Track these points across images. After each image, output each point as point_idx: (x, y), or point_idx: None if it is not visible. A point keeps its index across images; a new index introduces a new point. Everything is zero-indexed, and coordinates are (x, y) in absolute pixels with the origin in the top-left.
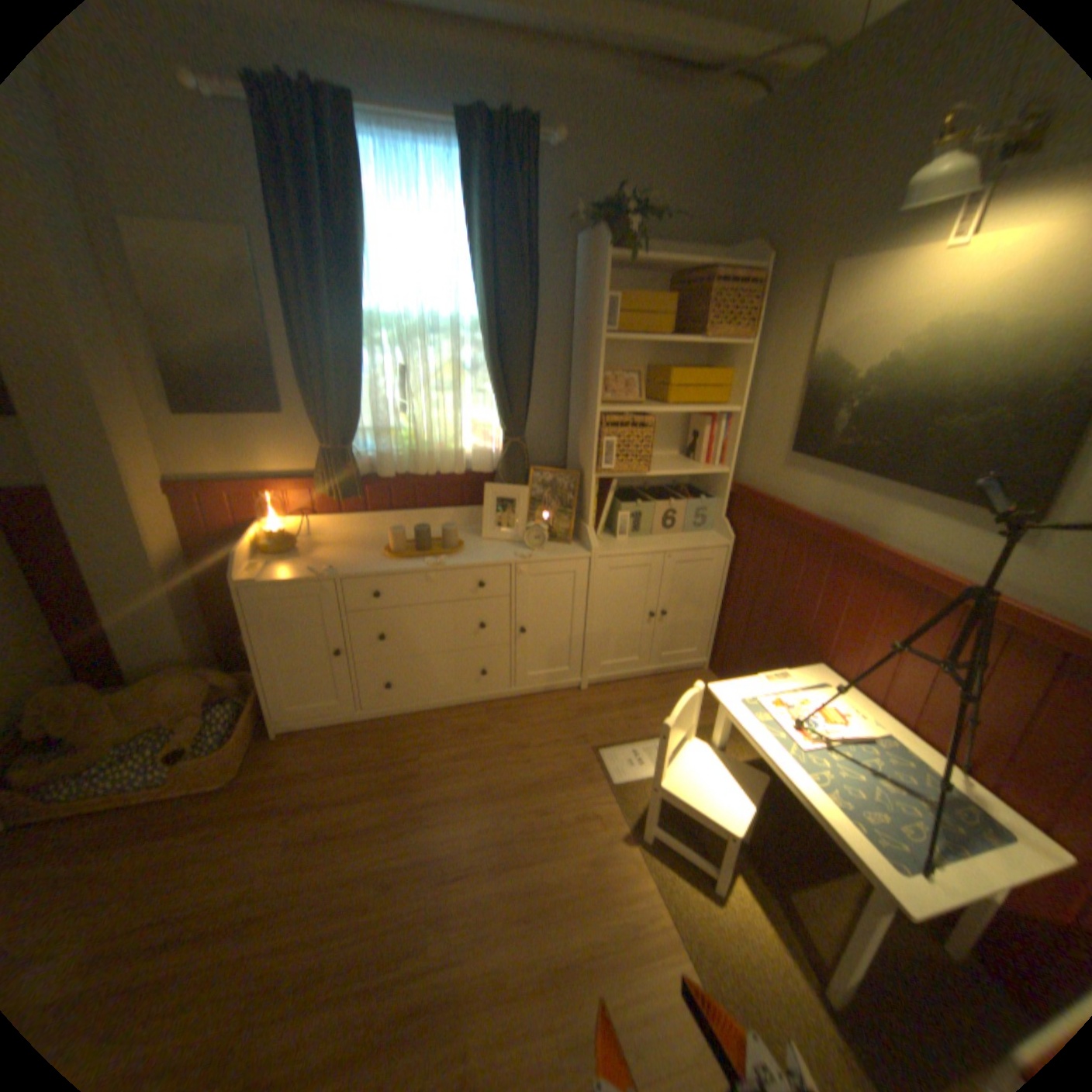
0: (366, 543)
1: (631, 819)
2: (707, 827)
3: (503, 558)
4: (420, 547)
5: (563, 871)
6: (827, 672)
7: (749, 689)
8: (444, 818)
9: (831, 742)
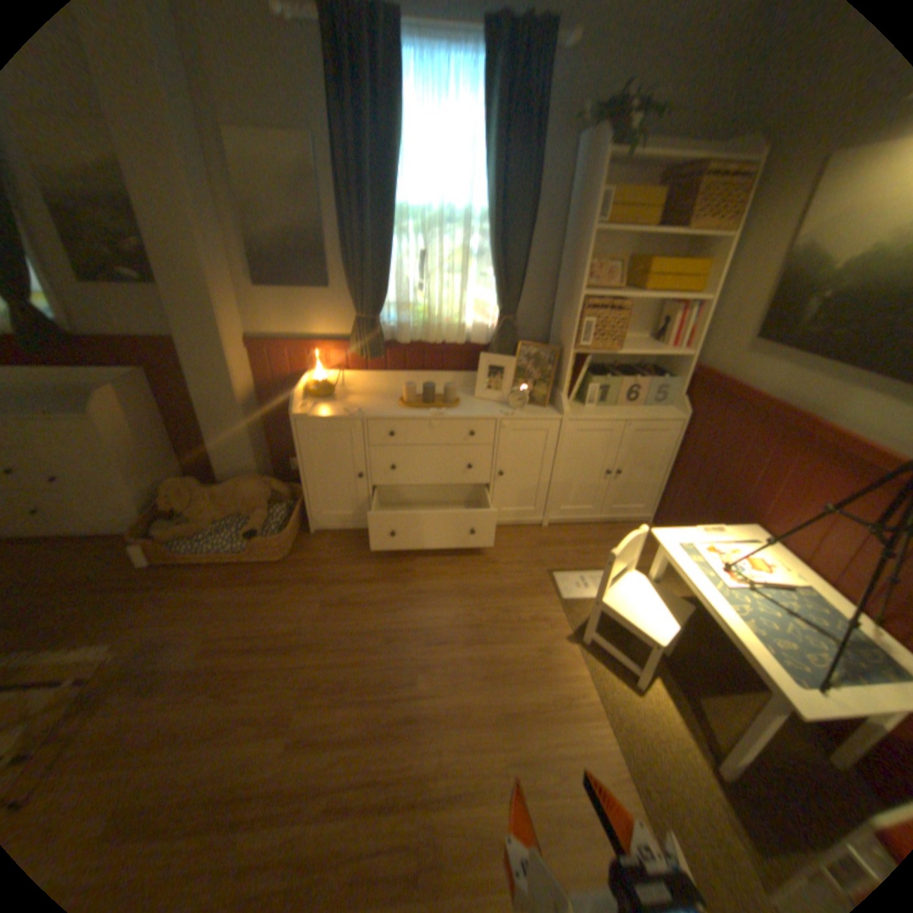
0: (384, 395)
1: (574, 625)
2: (636, 635)
3: (489, 414)
4: (425, 401)
5: (517, 652)
6: (760, 532)
7: (686, 537)
8: (431, 603)
9: (754, 584)
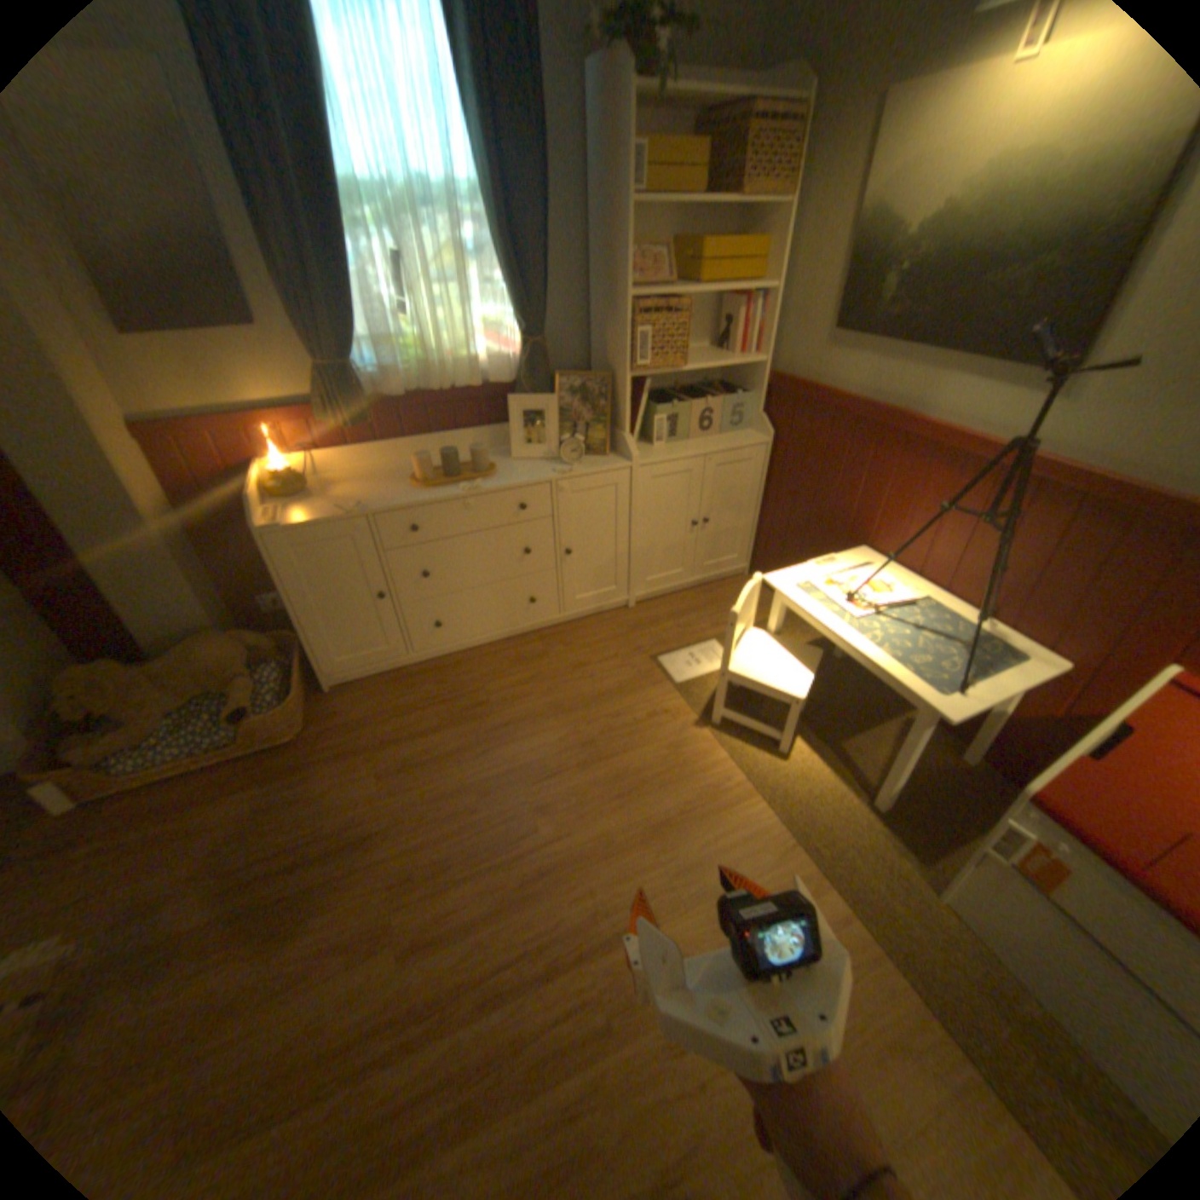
0: (383, 476)
1: (695, 708)
2: (771, 696)
3: (539, 476)
4: (448, 473)
5: (643, 756)
6: (867, 553)
7: (799, 575)
8: (522, 732)
9: (877, 607)
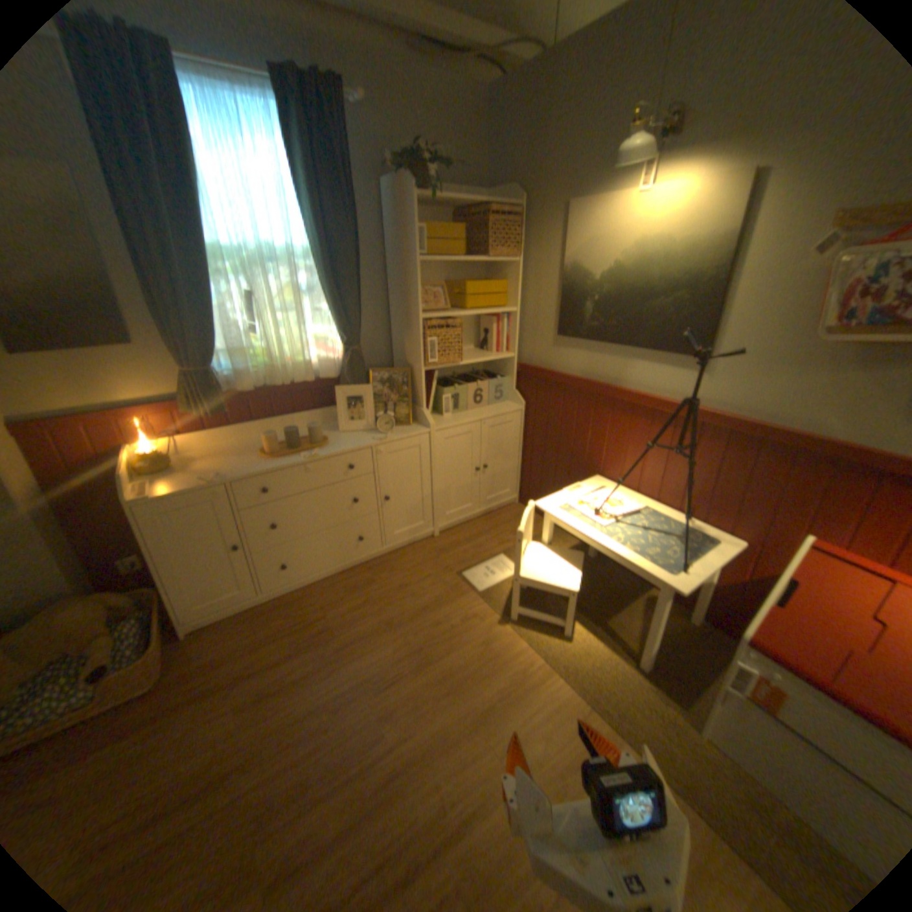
0: (237, 450)
1: (497, 609)
2: (554, 591)
3: (363, 442)
4: (291, 444)
5: (463, 654)
6: (600, 479)
7: (559, 499)
8: (362, 649)
9: (616, 517)
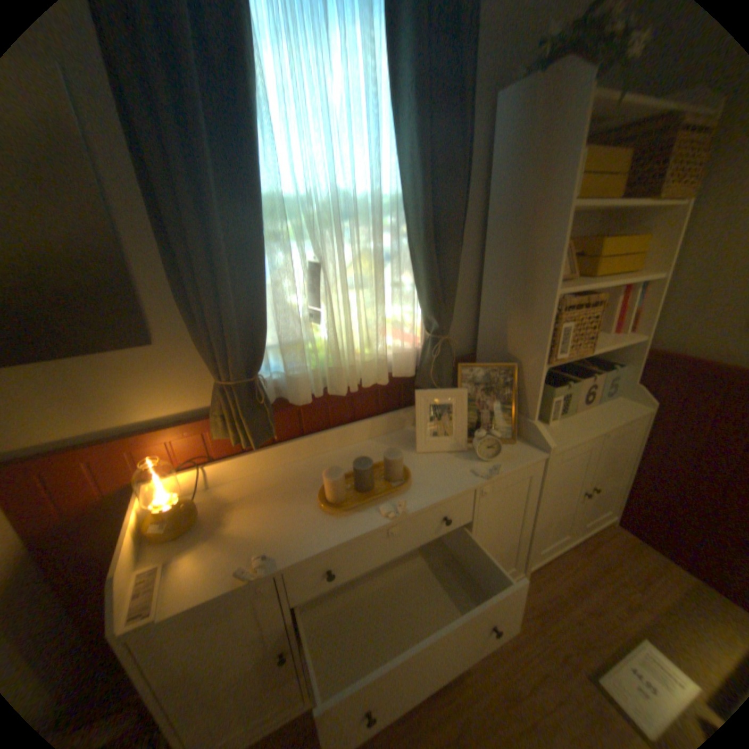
0: (286, 485)
1: None
2: None
3: (463, 480)
4: (363, 485)
5: None
6: None
7: None
8: None
9: None
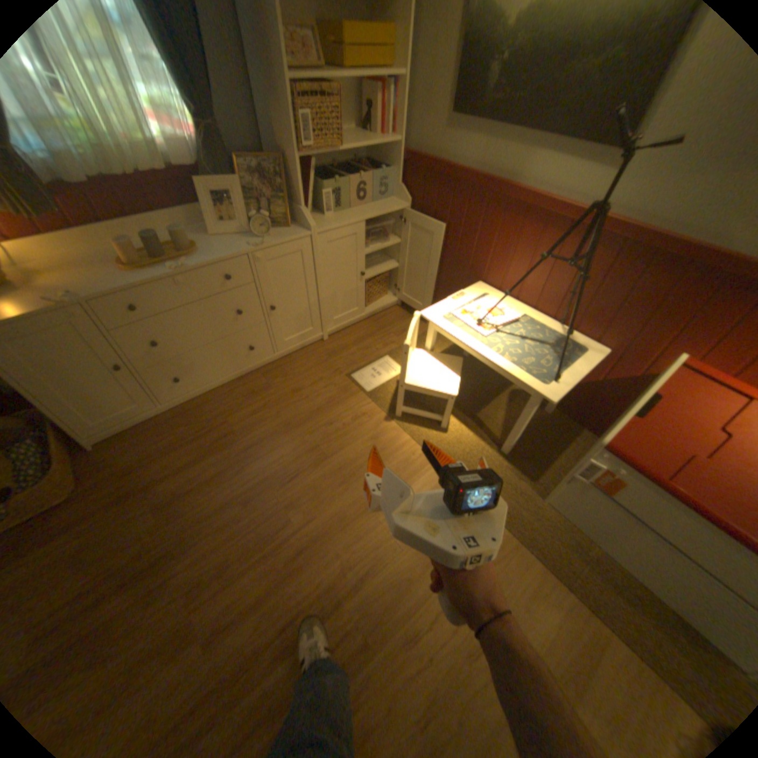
0: (89, 260)
1: (383, 407)
2: (435, 395)
3: (237, 249)
4: (152, 253)
5: (354, 449)
6: (483, 286)
7: (443, 308)
8: (264, 450)
9: (497, 327)
